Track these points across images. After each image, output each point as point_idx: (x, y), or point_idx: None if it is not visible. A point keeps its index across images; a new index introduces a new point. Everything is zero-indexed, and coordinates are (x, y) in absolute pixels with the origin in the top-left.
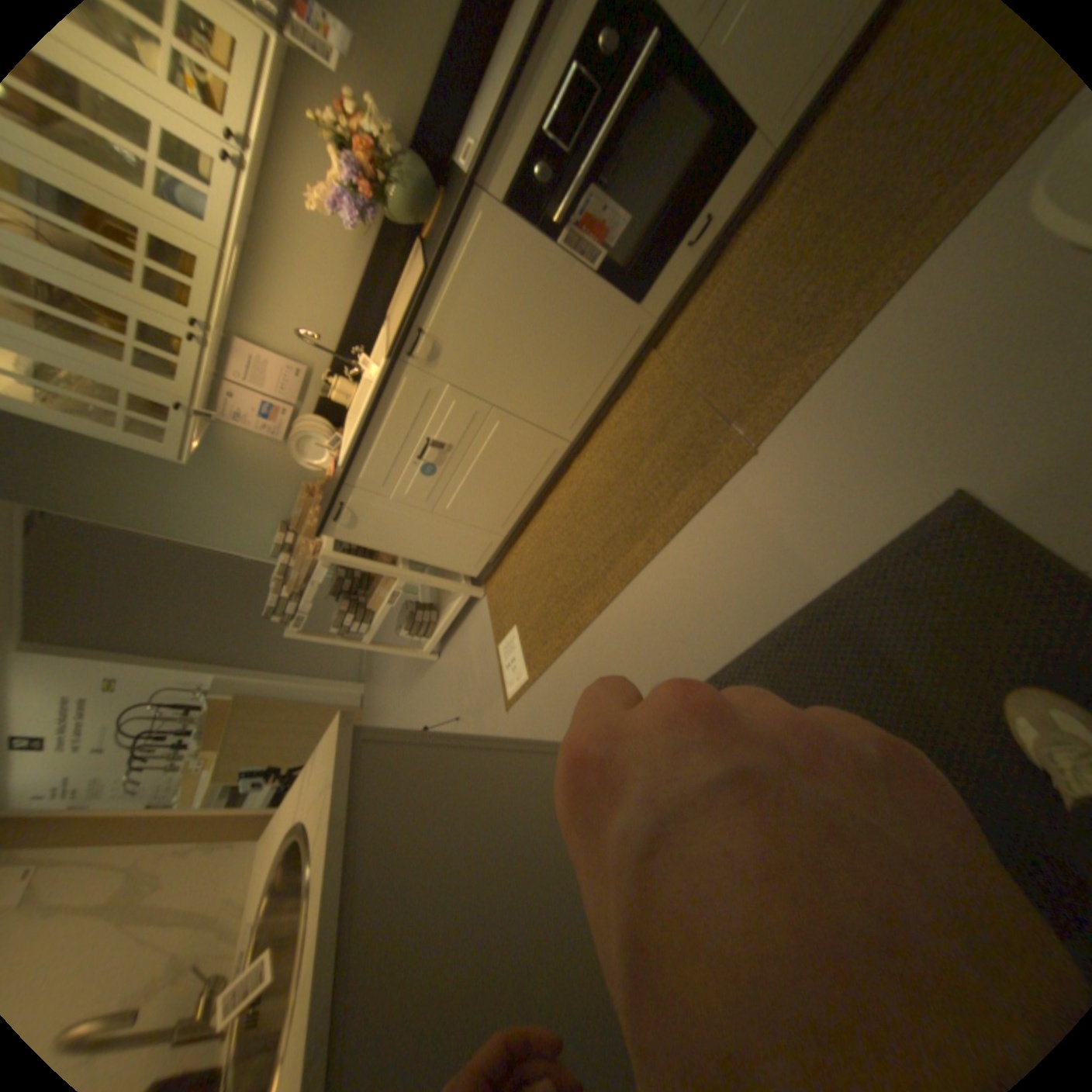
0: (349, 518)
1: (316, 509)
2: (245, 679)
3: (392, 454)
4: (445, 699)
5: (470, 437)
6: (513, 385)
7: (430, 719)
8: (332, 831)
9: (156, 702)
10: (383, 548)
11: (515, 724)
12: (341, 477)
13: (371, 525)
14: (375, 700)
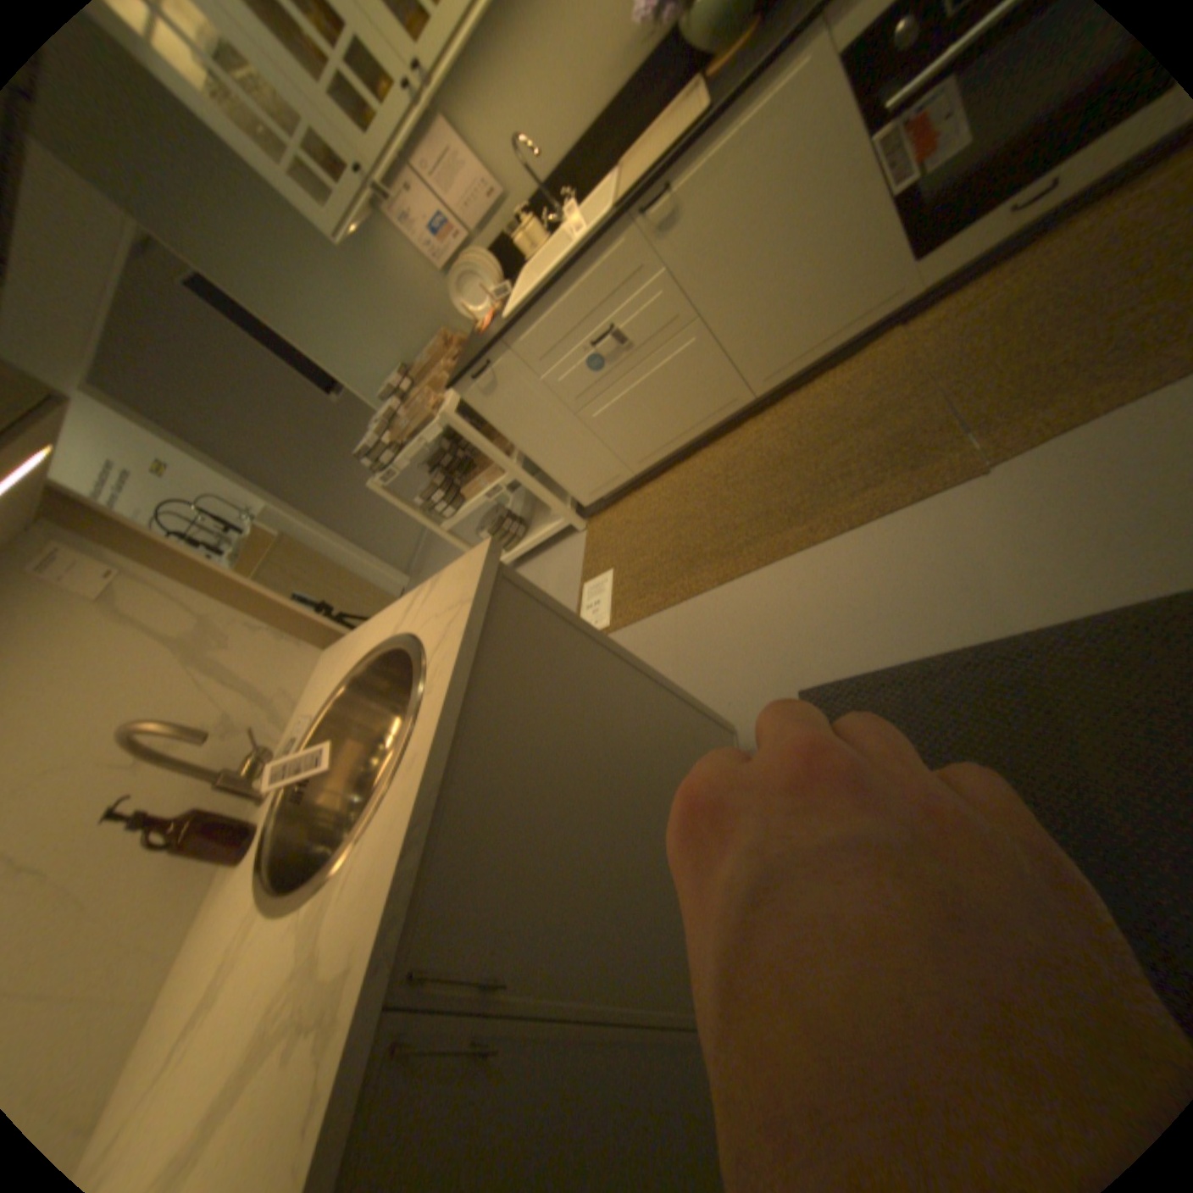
0: (486, 382)
1: (445, 363)
2: (292, 522)
3: (564, 326)
4: None
5: (654, 342)
6: (731, 299)
7: None
8: (463, 642)
9: (196, 507)
10: (505, 432)
11: None
12: (497, 330)
13: (505, 400)
14: None
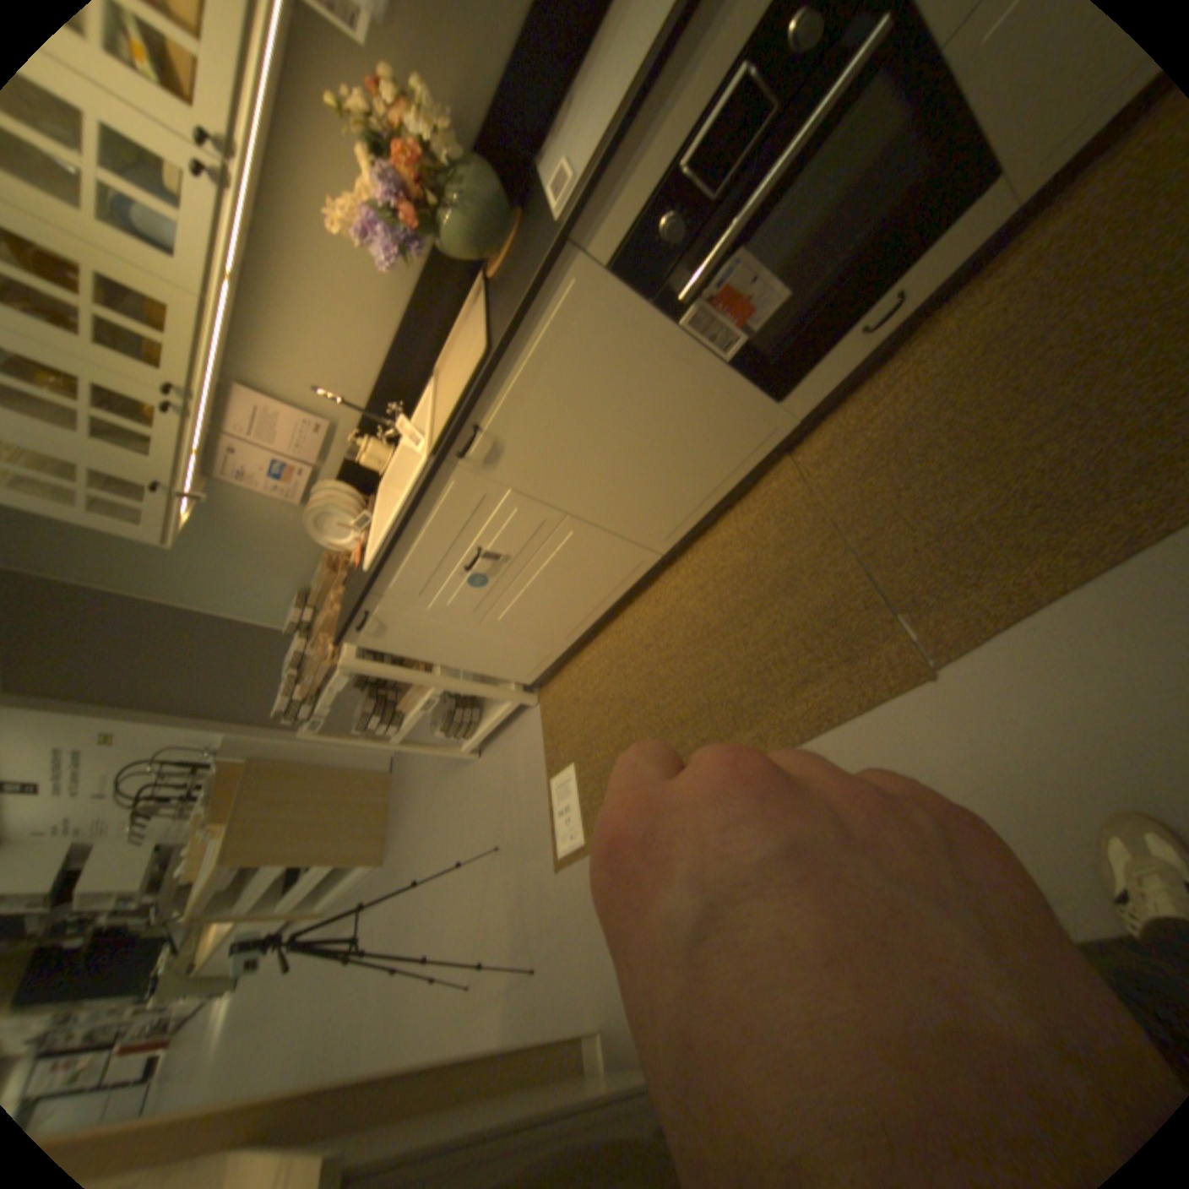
0: (375, 627)
1: (338, 591)
2: (258, 740)
3: (431, 564)
4: (483, 814)
5: (532, 548)
6: (595, 493)
7: (464, 828)
8: None
9: (157, 761)
10: (416, 657)
11: (564, 893)
12: (365, 584)
13: (403, 634)
14: (405, 771)
